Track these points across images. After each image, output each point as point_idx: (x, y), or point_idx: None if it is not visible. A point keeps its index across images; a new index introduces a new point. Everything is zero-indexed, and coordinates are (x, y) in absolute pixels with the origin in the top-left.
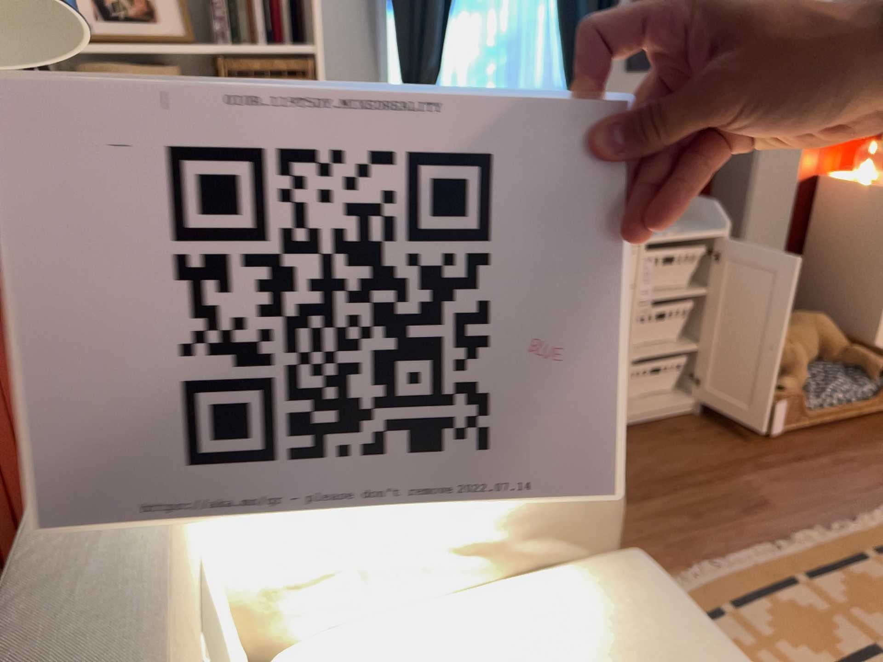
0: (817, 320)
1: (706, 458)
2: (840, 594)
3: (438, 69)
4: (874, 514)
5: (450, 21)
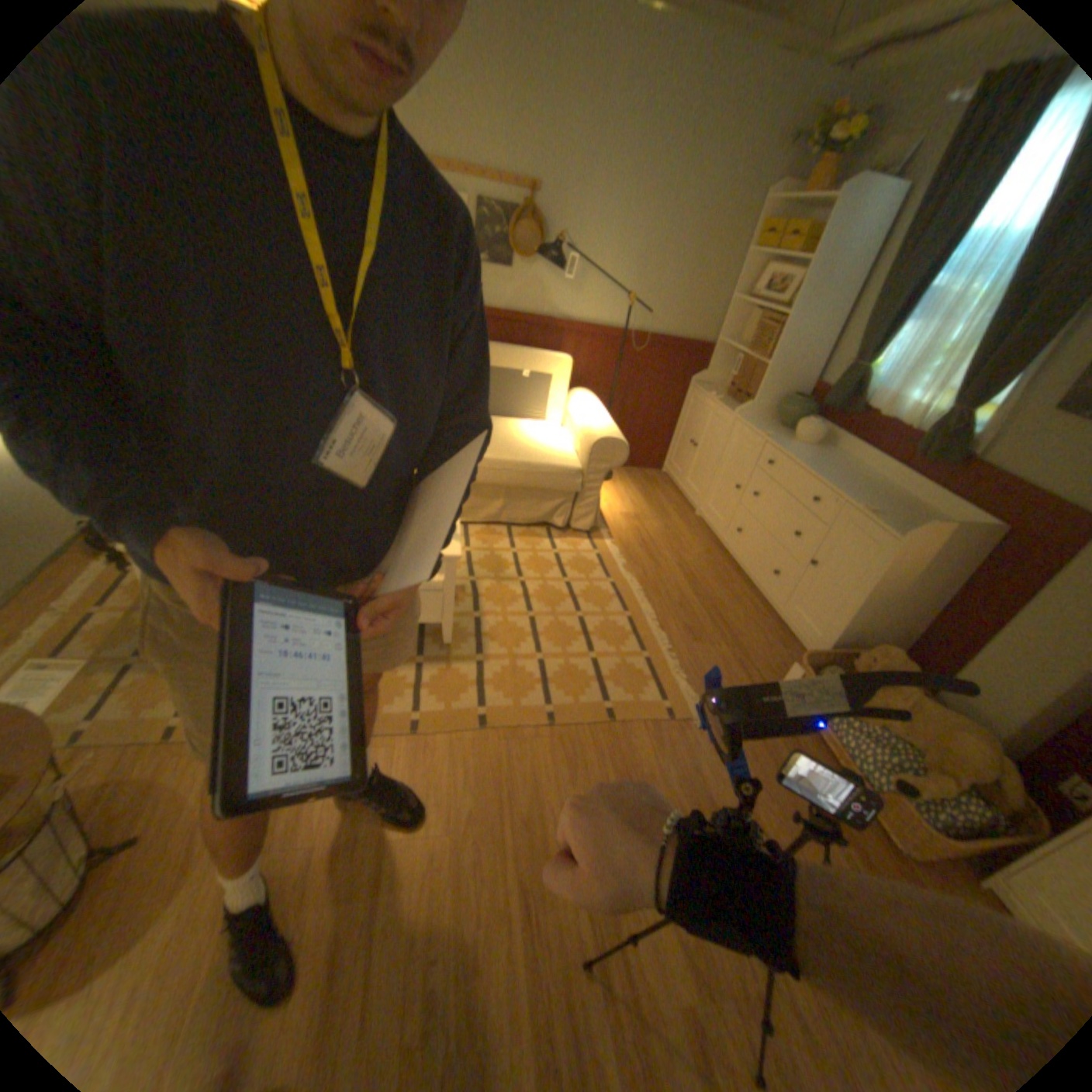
0: (962, 735)
1: (747, 642)
2: (616, 623)
3: (877, 350)
4: (688, 688)
5: (906, 321)
